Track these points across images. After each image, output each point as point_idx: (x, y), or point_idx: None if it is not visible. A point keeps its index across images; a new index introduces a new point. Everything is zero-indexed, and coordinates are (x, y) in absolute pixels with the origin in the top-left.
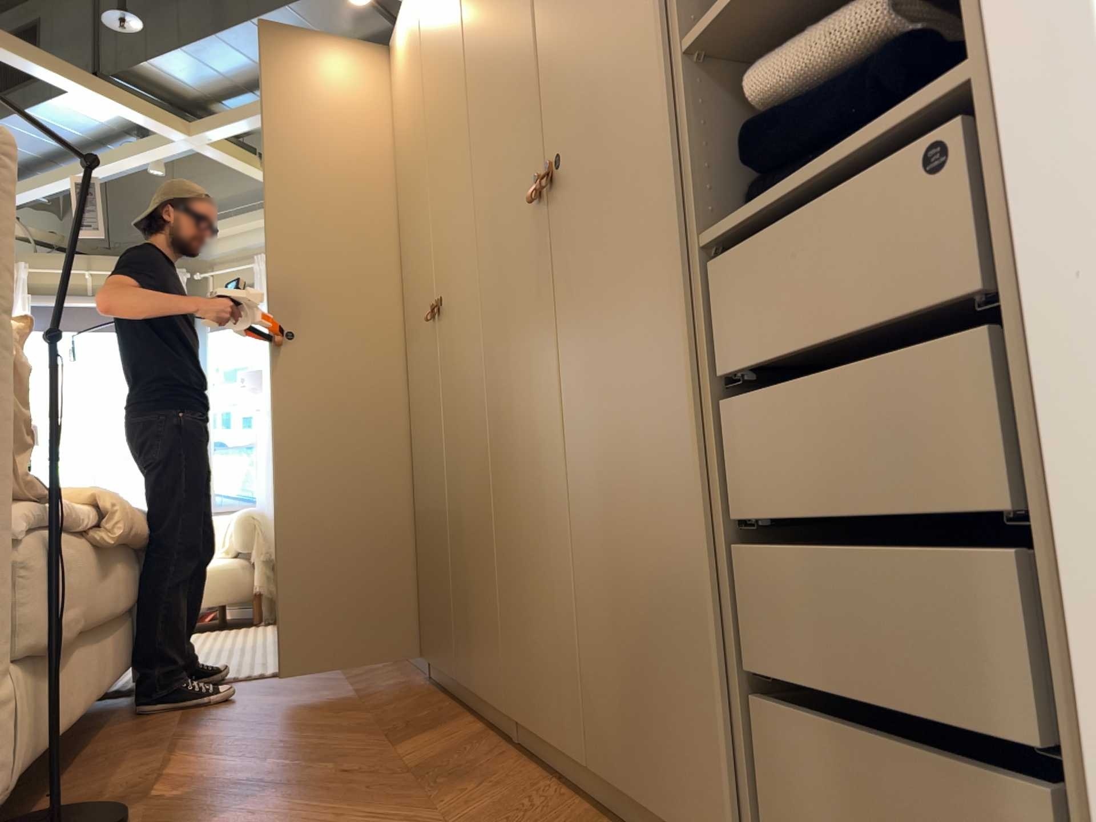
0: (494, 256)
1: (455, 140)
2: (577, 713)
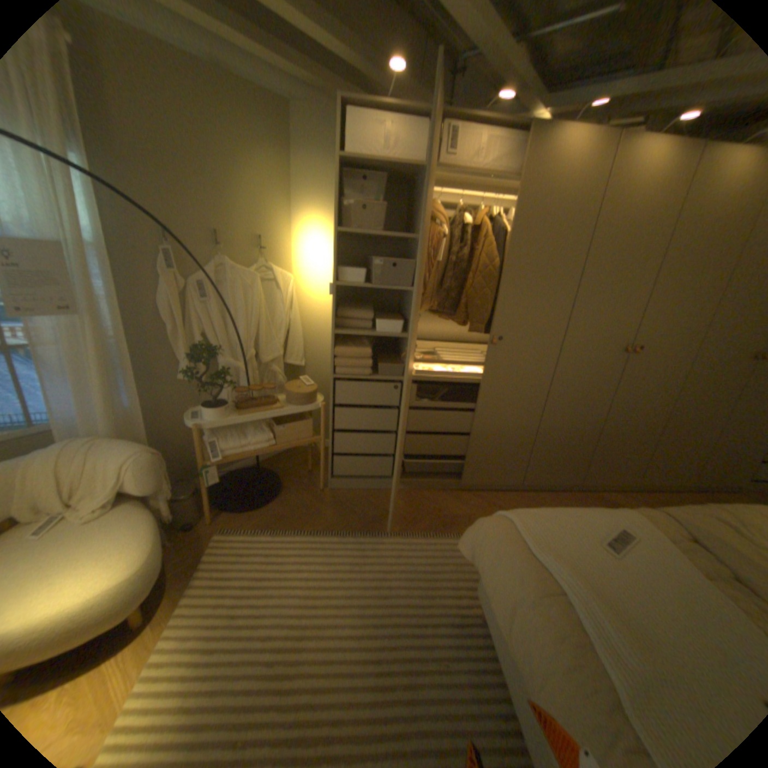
0: (711, 356)
1: (700, 286)
2: (694, 482)
